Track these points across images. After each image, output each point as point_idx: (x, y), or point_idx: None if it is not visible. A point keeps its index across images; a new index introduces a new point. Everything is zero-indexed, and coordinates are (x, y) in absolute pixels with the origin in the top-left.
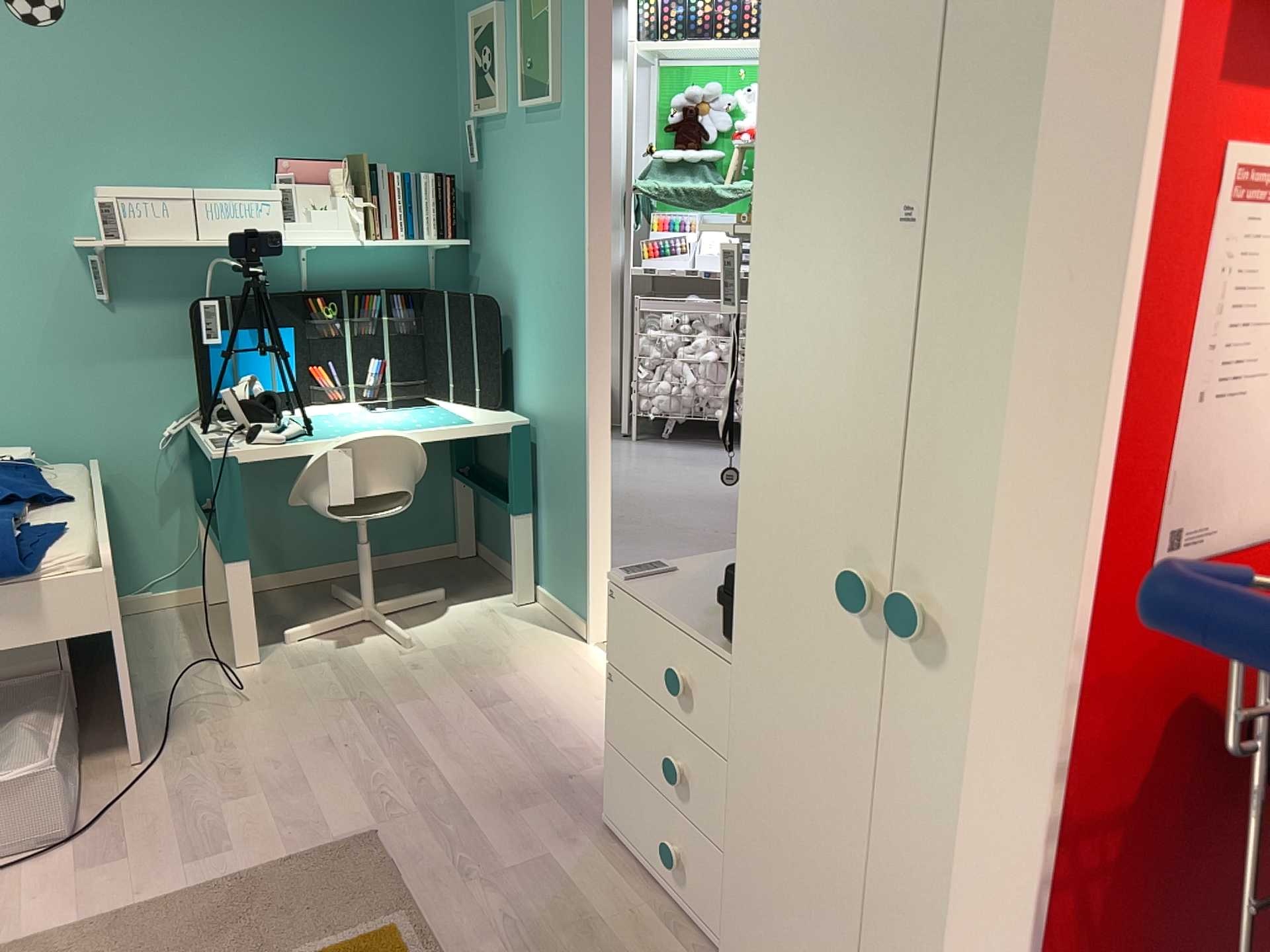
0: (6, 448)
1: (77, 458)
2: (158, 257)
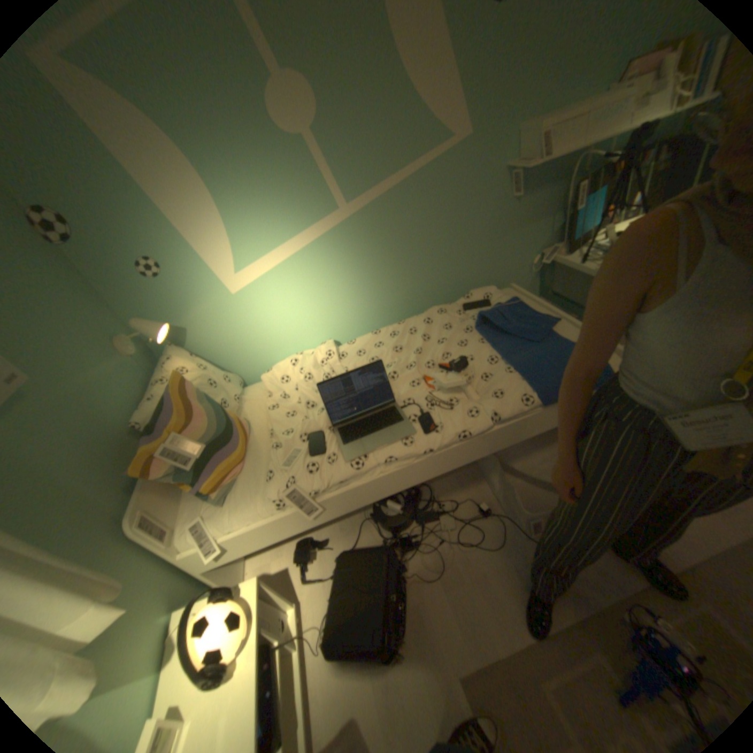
0: (485, 288)
1: (497, 283)
2: (543, 160)
